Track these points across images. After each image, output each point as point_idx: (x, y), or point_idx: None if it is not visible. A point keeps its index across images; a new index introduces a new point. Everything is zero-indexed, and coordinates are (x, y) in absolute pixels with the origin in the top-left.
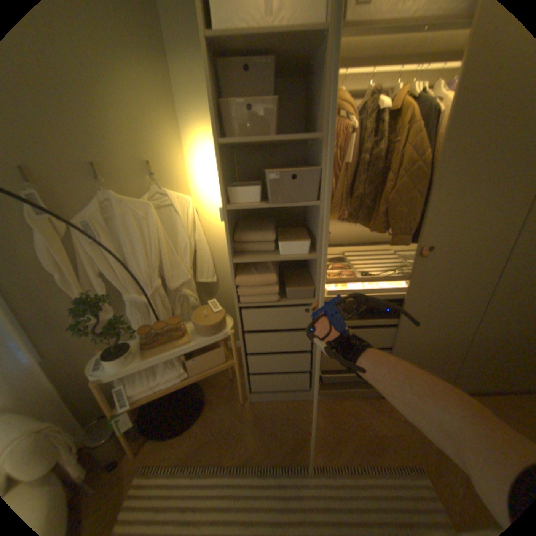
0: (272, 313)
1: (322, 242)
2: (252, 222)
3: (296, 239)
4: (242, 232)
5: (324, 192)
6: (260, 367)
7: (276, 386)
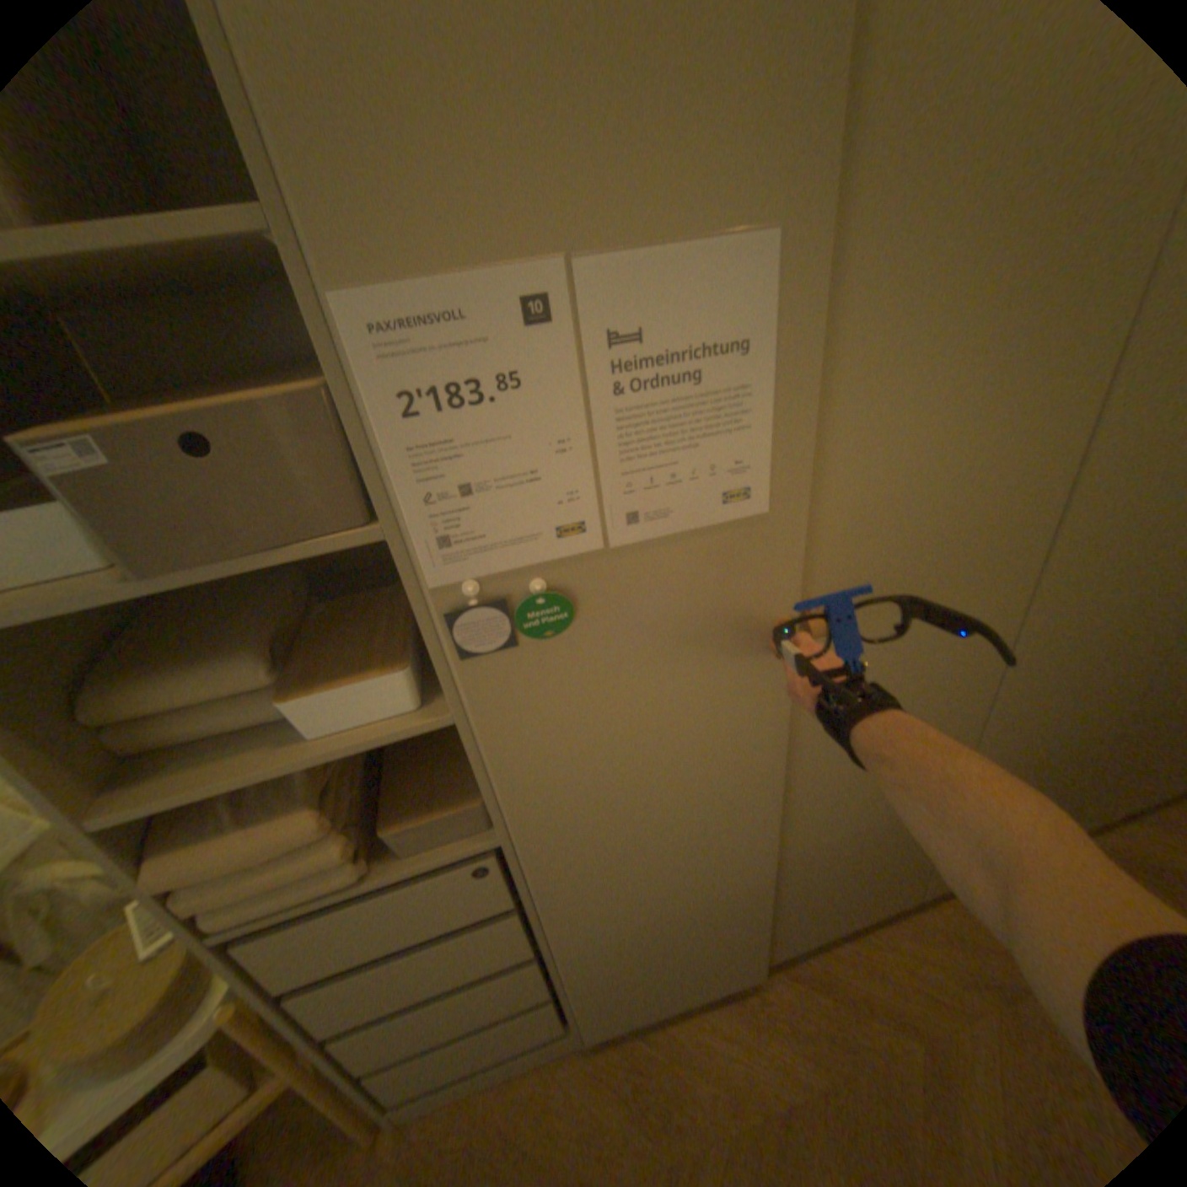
0: (357, 919)
1: (451, 668)
2: (198, 605)
3: (358, 664)
4: (118, 679)
5: (386, 485)
6: (387, 1050)
7: (460, 1066)
